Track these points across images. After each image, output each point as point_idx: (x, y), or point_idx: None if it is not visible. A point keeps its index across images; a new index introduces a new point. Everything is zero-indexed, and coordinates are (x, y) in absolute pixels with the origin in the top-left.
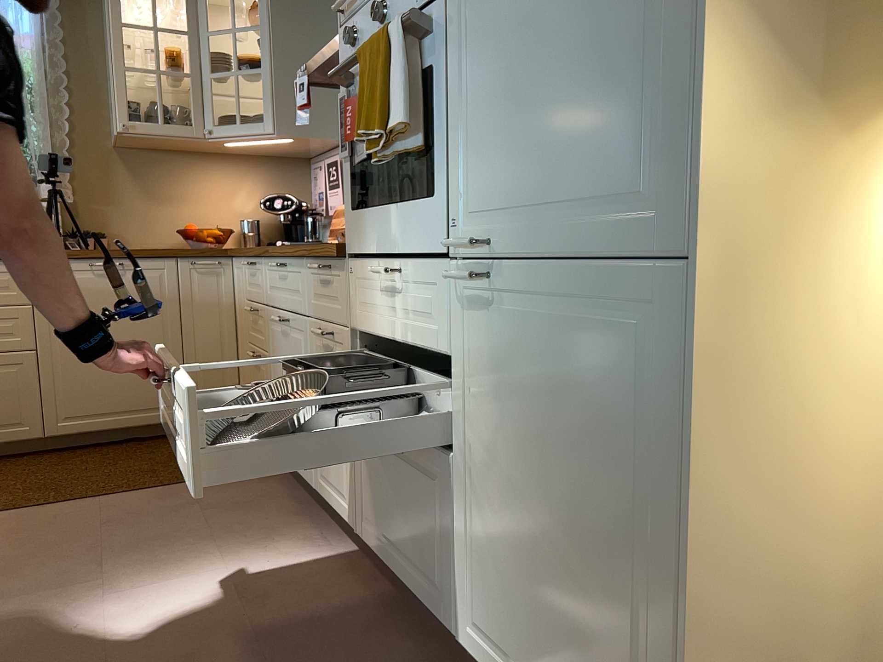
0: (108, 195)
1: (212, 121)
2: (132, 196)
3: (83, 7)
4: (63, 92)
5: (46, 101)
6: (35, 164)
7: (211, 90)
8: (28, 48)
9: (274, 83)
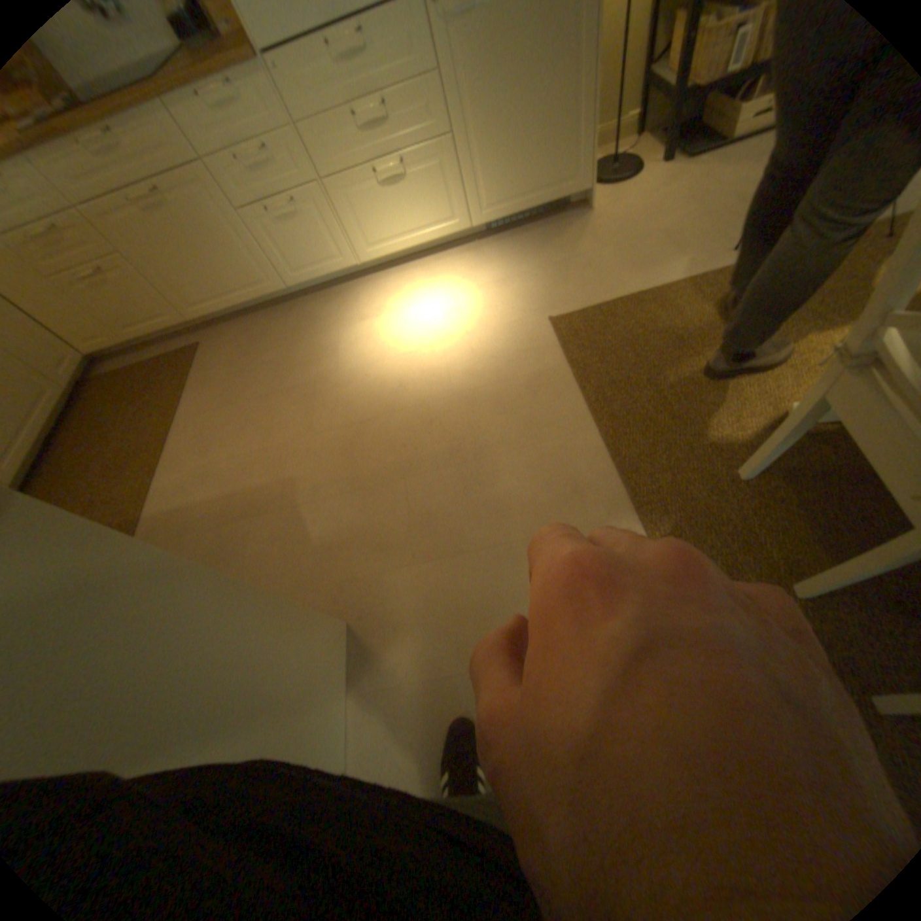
0: None
1: None
2: None
3: None
4: None
5: None
6: None
7: None
8: None
9: None
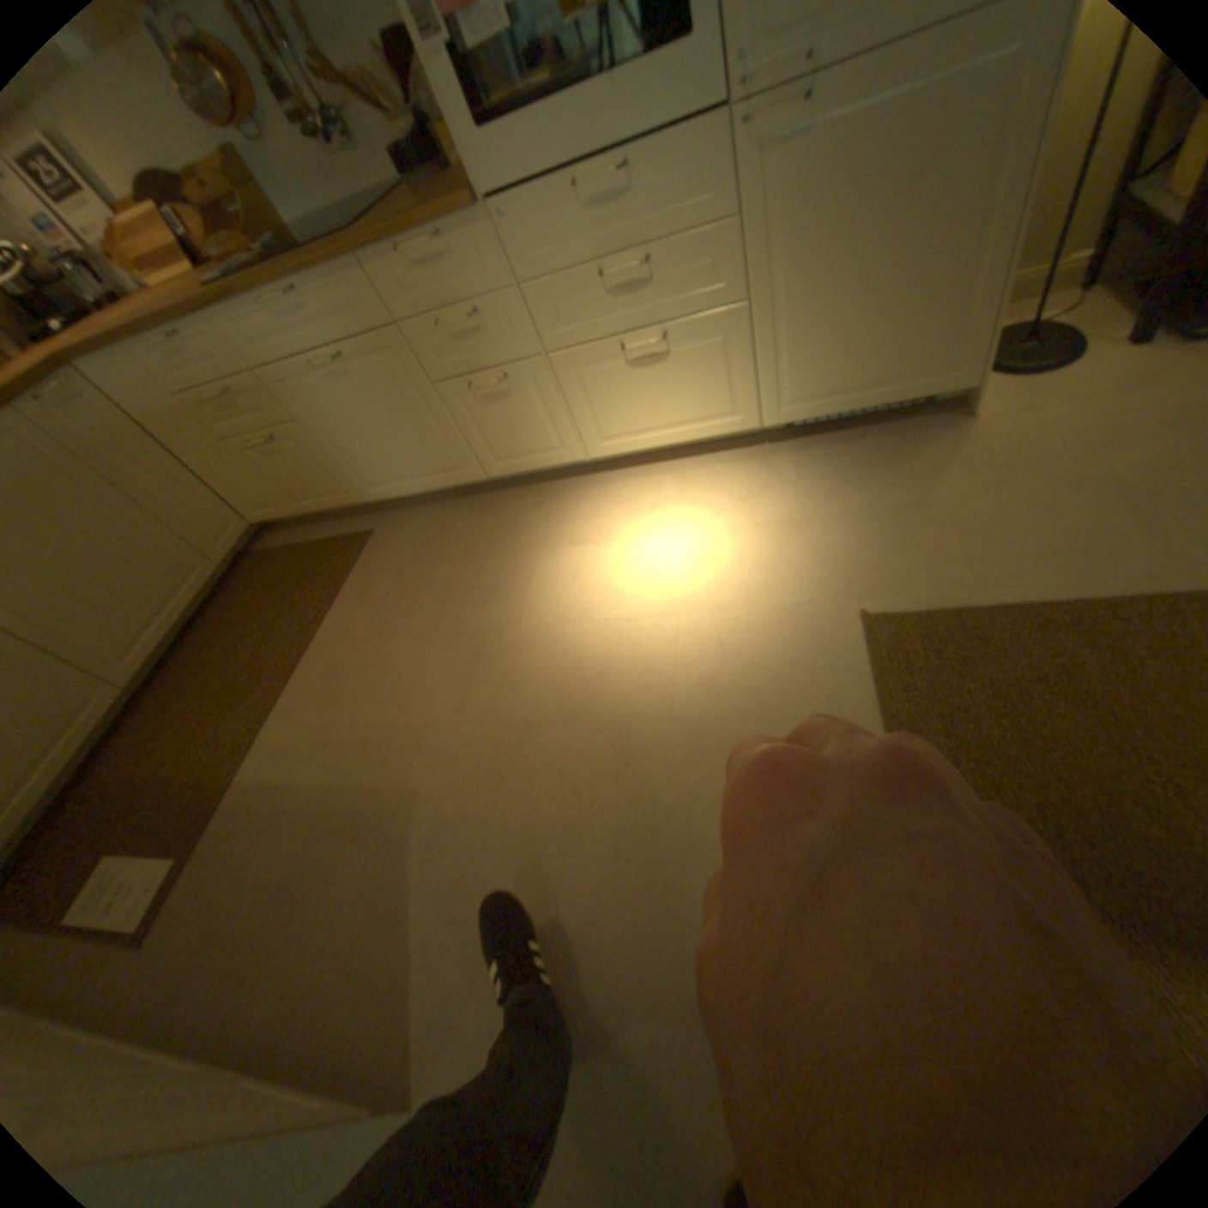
0: None
1: None
2: None
3: None
4: None
5: None
6: None
7: None
8: None
9: None
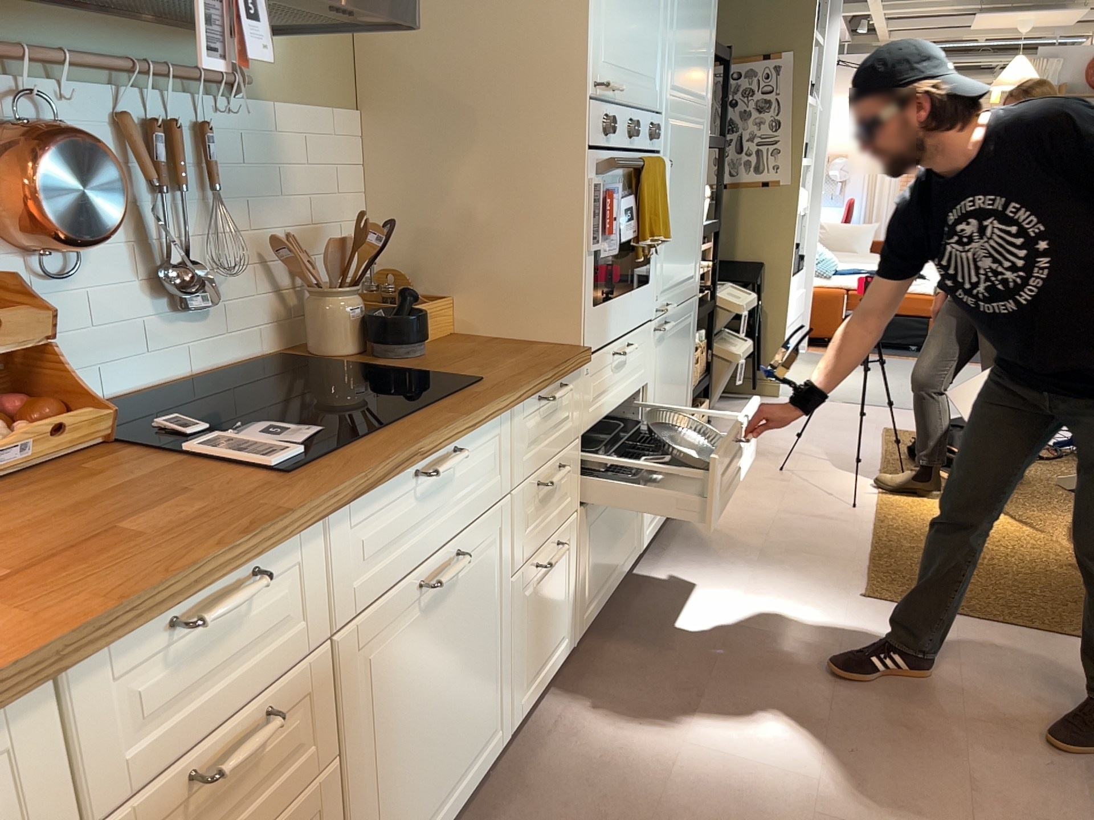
0: None
1: None
2: None
3: None
4: None
5: None
6: None
7: None
8: None
9: None
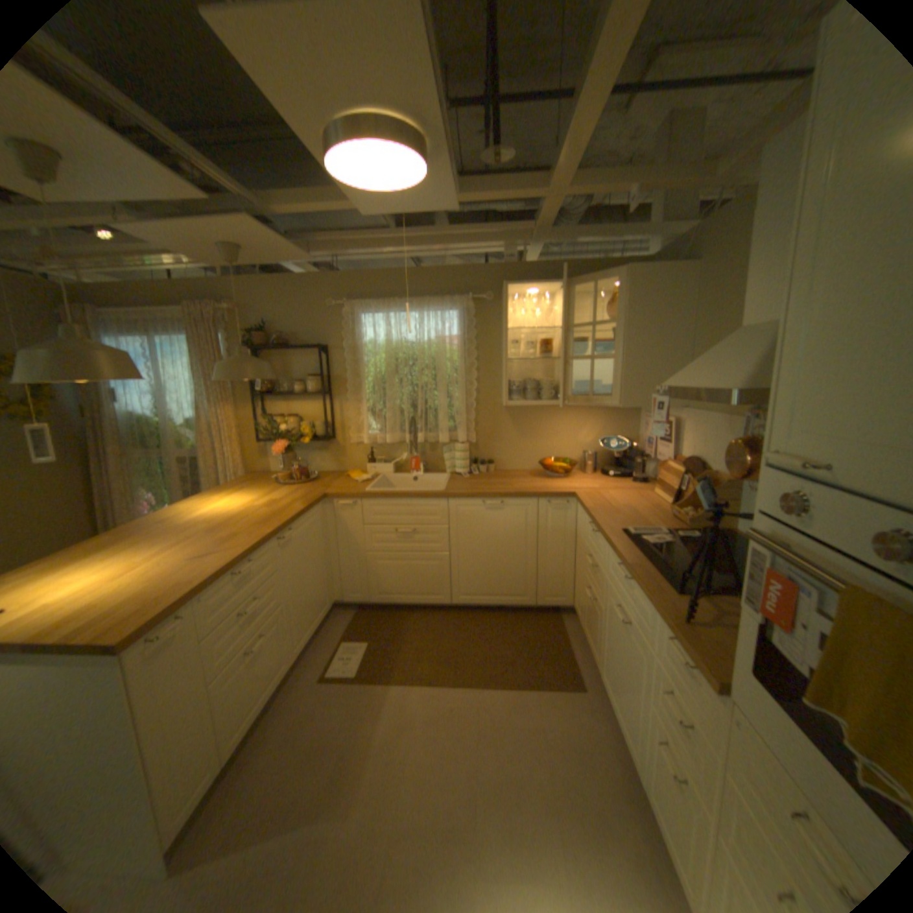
0: (496, 435)
1: (570, 392)
2: (511, 435)
3: (489, 311)
4: (474, 372)
5: (464, 379)
6: (455, 418)
7: (571, 369)
8: (455, 345)
9: (623, 367)
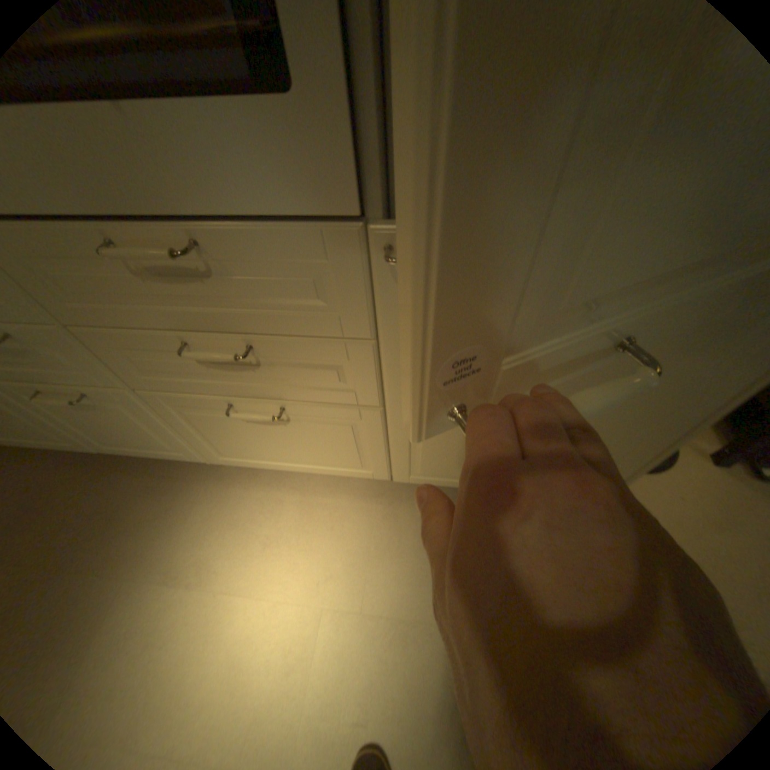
0: None
1: None
2: None
3: None
4: None
5: None
6: None
7: None
8: None
9: None
